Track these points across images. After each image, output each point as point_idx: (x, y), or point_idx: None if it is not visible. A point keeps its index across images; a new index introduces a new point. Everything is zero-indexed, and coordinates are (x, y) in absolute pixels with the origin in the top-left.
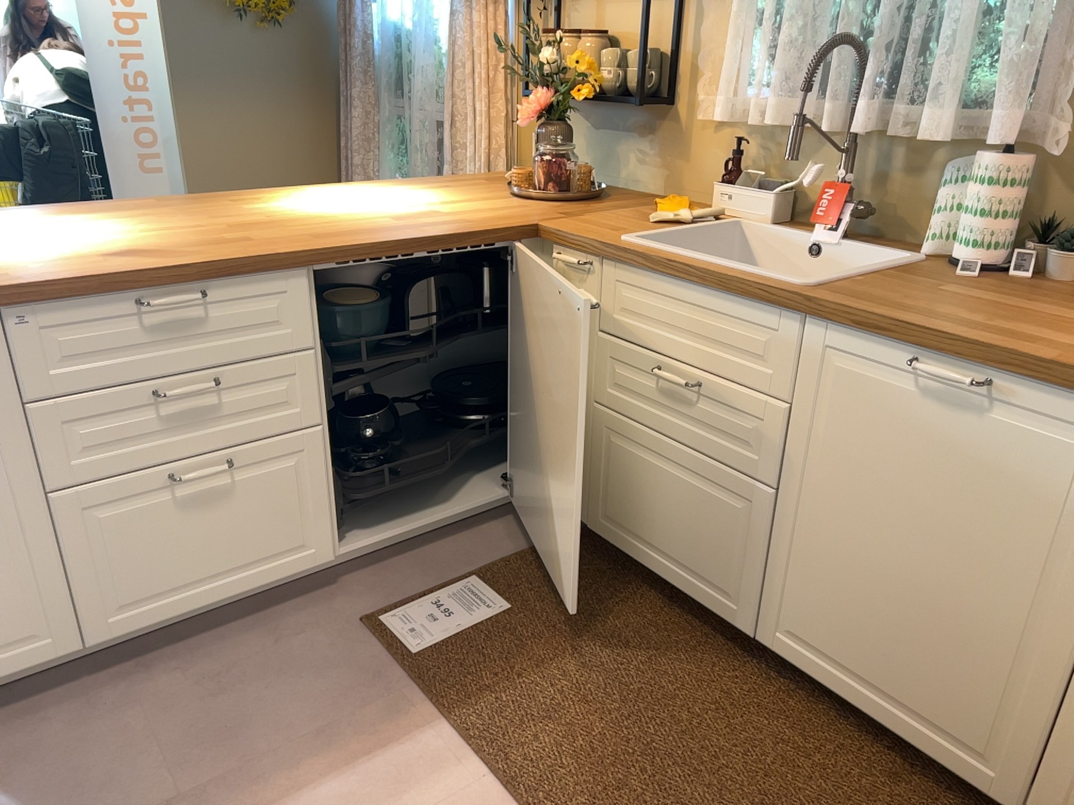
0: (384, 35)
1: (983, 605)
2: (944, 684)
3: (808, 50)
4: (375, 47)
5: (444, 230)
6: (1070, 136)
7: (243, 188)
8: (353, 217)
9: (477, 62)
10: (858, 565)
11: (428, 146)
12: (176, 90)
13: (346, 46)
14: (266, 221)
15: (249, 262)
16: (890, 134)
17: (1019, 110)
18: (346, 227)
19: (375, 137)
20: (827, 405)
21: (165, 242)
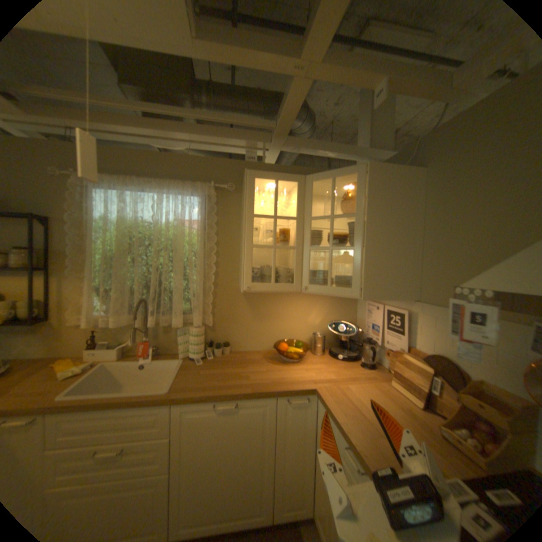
0: None
1: (249, 468)
2: (243, 501)
3: (124, 300)
4: None
5: None
6: (213, 319)
7: None
8: None
9: None
10: (208, 481)
11: None
12: None
13: None
14: None
15: None
16: (161, 324)
17: (201, 315)
18: None
19: None
20: (185, 432)
21: None
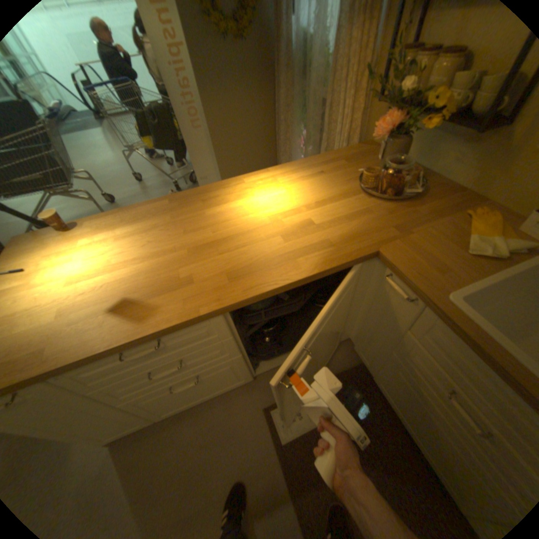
0: (296, 38)
1: None
2: None
3: None
4: (291, 45)
5: (312, 267)
6: None
7: (232, 133)
8: (258, 234)
9: (350, 67)
10: None
11: (315, 114)
12: (196, 87)
13: (276, 46)
14: (208, 242)
15: (180, 324)
16: None
17: None
18: (251, 256)
19: (290, 103)
20: None
21: (144, 282)
